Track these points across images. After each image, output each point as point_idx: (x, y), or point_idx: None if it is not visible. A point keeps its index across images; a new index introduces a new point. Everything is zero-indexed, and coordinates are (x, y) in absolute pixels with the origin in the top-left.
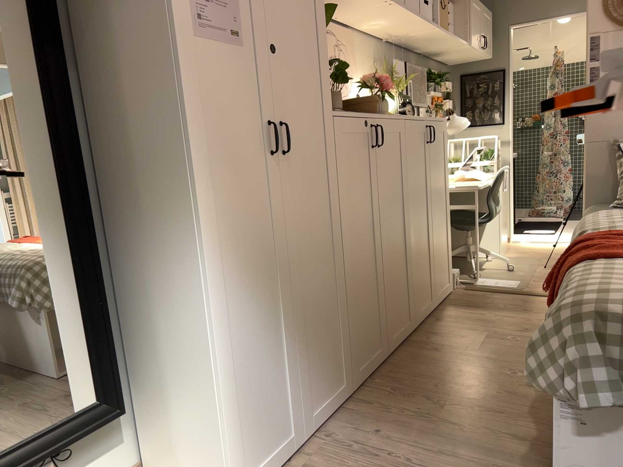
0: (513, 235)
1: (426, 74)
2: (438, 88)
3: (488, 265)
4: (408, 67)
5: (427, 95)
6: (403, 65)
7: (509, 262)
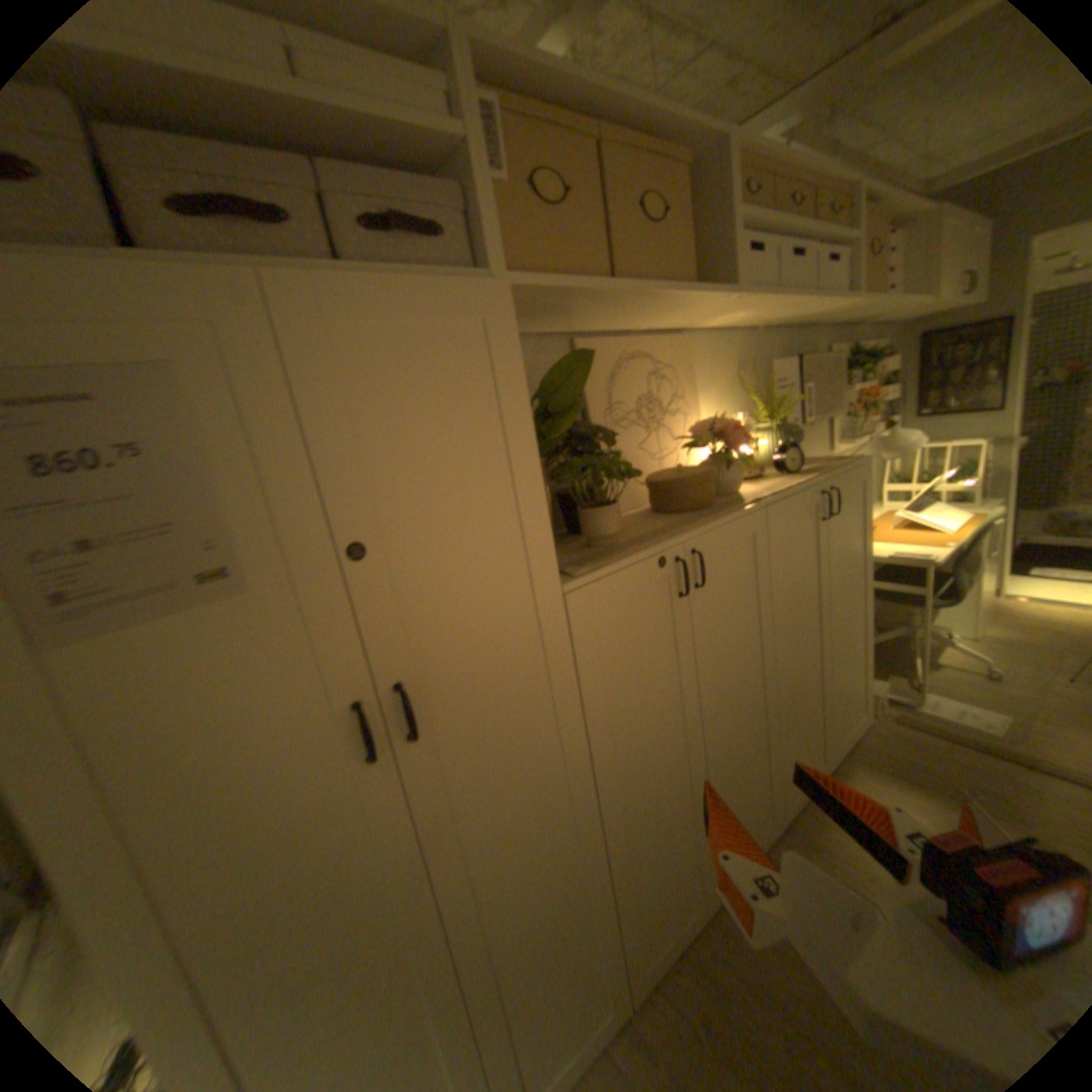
0: (1007, 588)
1: (849, 354)
2: (874, 369)
3: (949, 658)
4: (812, 354)
5: (845, 395)
6: (802, 355)
7: (992, 655)
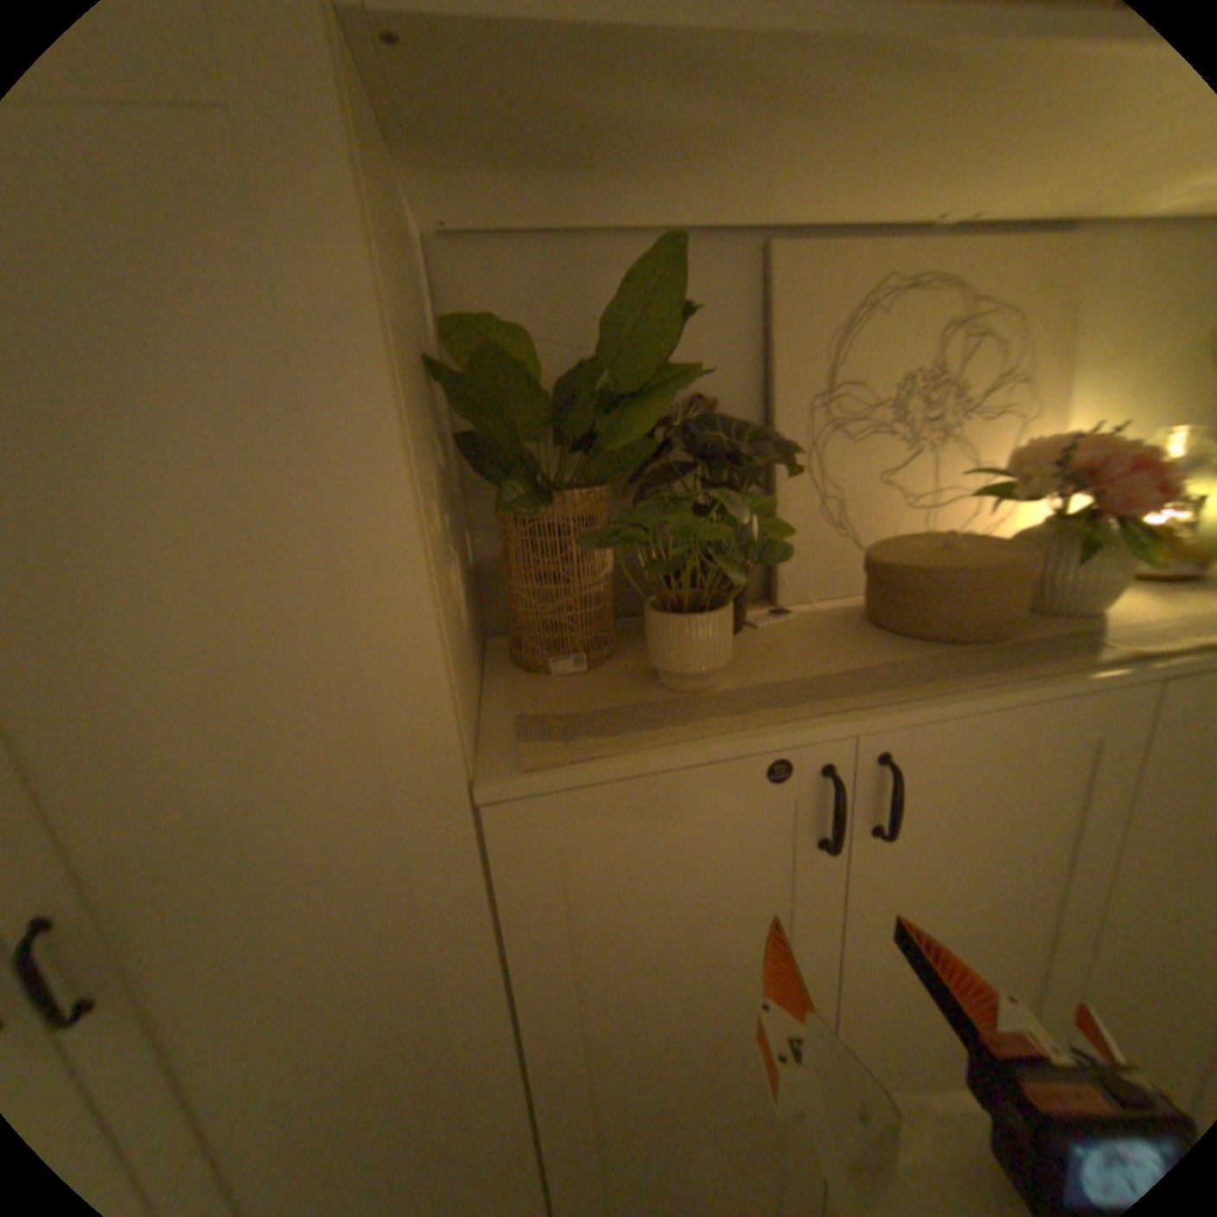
0: None
1: None
2: None
3: None
4: None
5: None
6: None
7: None
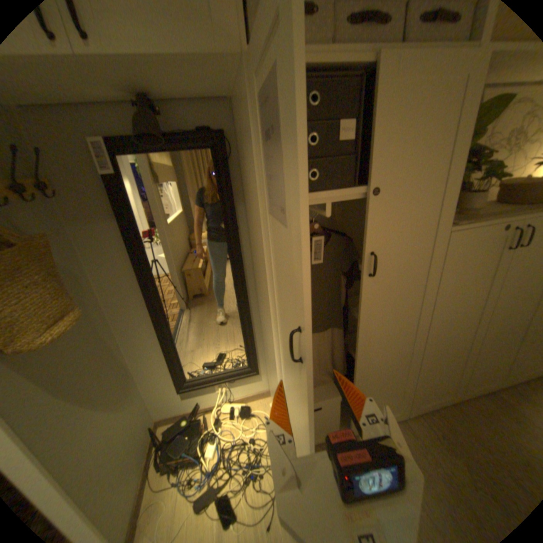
0: None
1: None
2: None
3: None
4: None
5: None
6: None
7: None
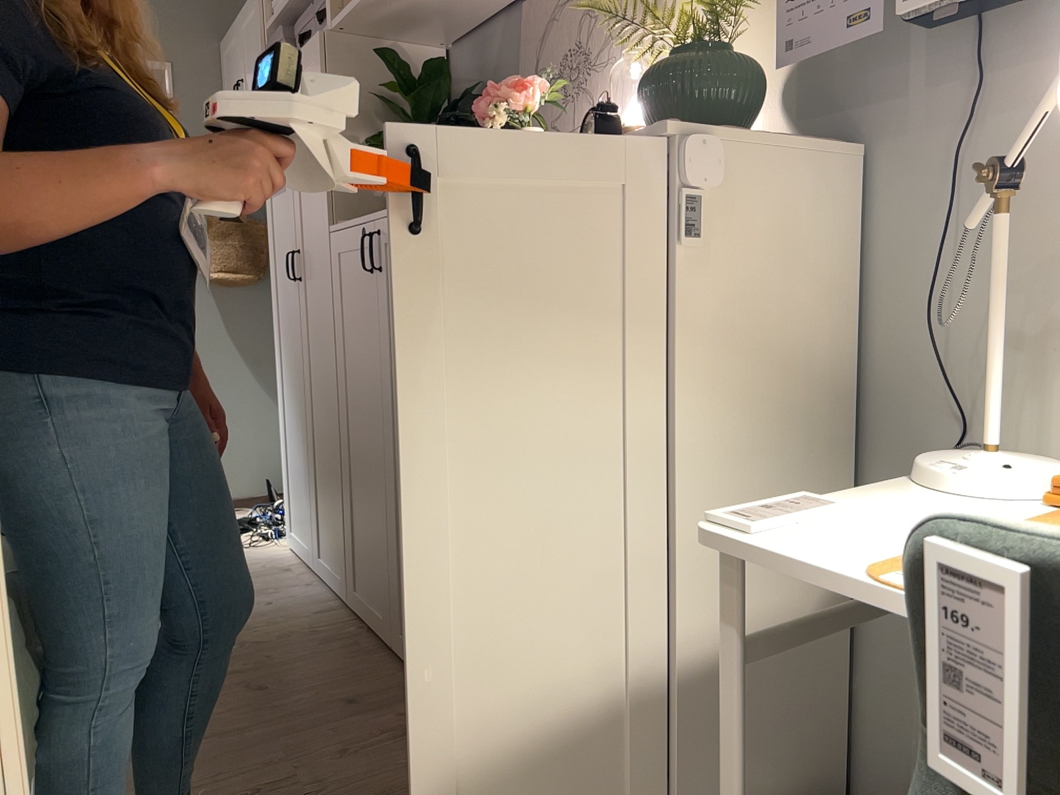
0: None
1: None
2: None
3: None
4: None
5: None
6: None
7: None
